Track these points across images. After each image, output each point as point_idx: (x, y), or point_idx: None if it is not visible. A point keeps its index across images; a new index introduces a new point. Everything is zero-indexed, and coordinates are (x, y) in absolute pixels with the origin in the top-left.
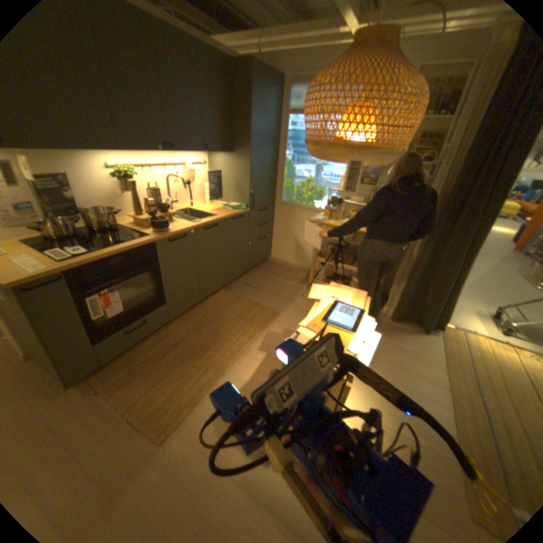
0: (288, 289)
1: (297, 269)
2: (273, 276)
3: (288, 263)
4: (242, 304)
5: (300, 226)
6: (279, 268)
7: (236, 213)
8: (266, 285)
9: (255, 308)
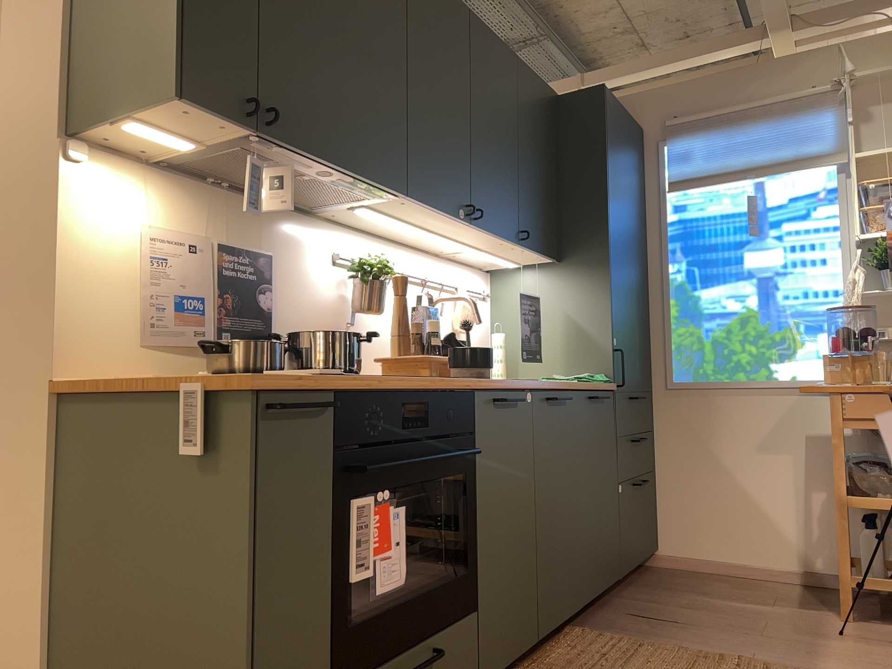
0: (779, 619)
1: (762, 576)
2: (701, 595)
3: (725, 562)
4: (666, 655)
5: (742, 438)
6: (702, 579)
7: (595, 385)
8: (700, 614)
9: (718, 662)
